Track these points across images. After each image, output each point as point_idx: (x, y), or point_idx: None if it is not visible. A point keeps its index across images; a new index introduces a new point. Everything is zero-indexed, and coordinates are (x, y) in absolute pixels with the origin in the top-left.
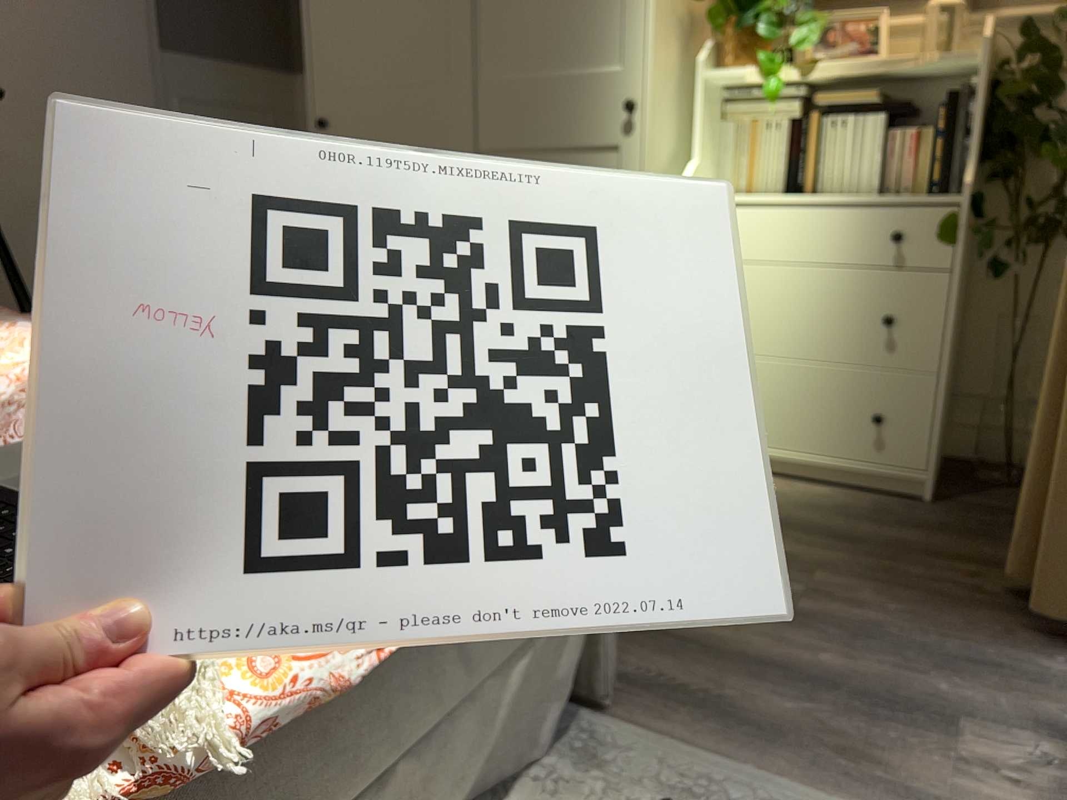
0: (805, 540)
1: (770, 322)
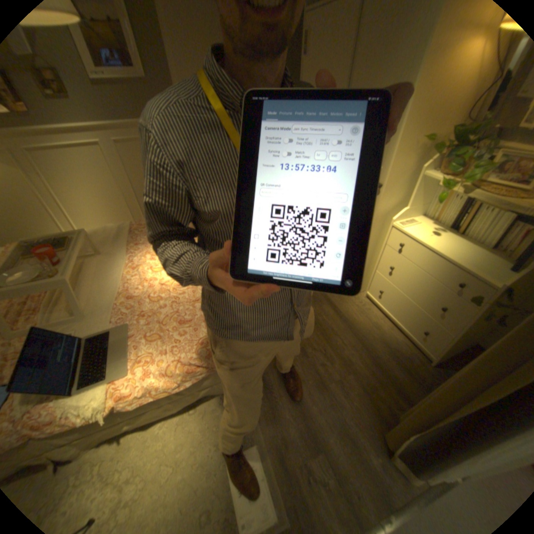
0: (366, 357)
1: (405, 280)
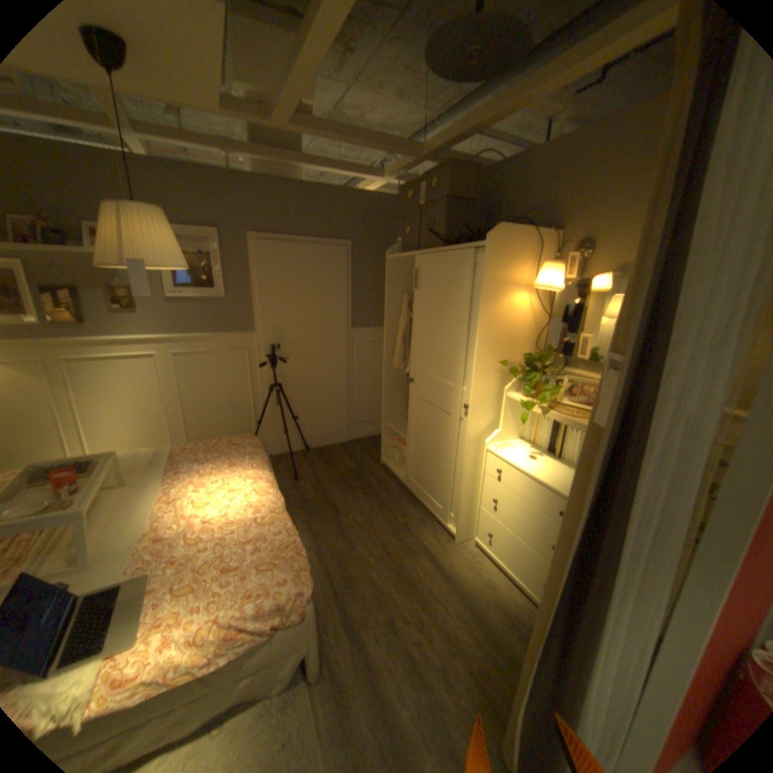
0: (477, 630)
1: (511, 515)
